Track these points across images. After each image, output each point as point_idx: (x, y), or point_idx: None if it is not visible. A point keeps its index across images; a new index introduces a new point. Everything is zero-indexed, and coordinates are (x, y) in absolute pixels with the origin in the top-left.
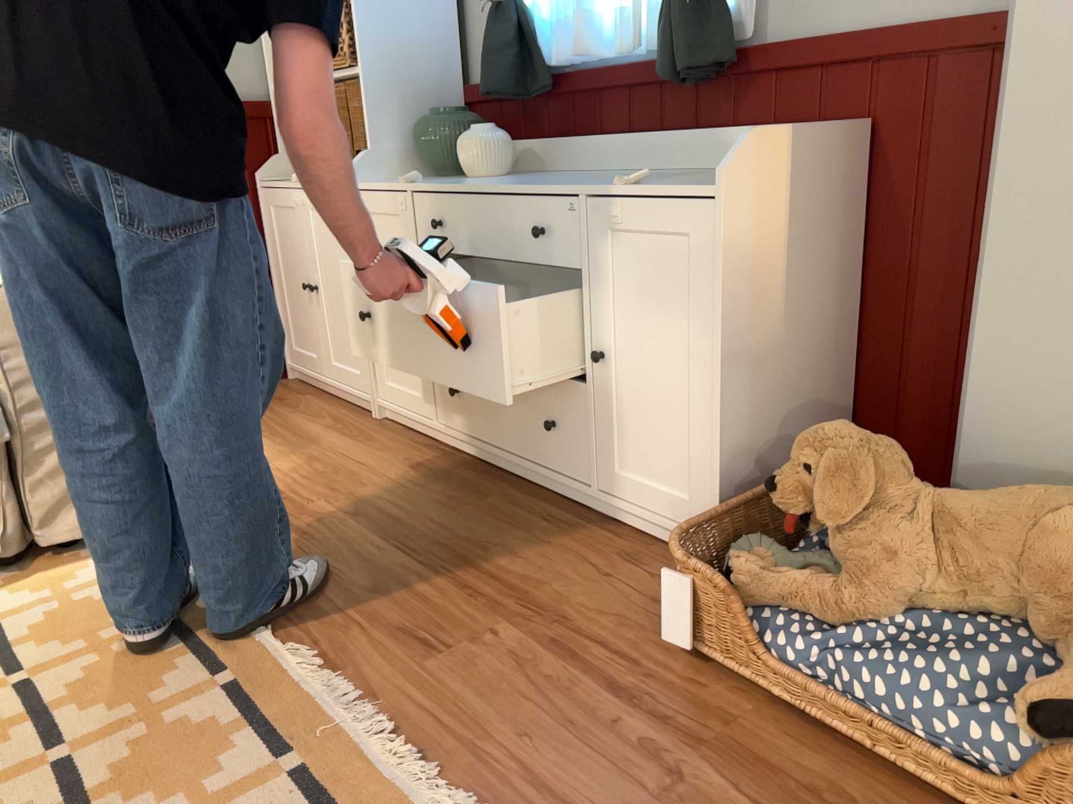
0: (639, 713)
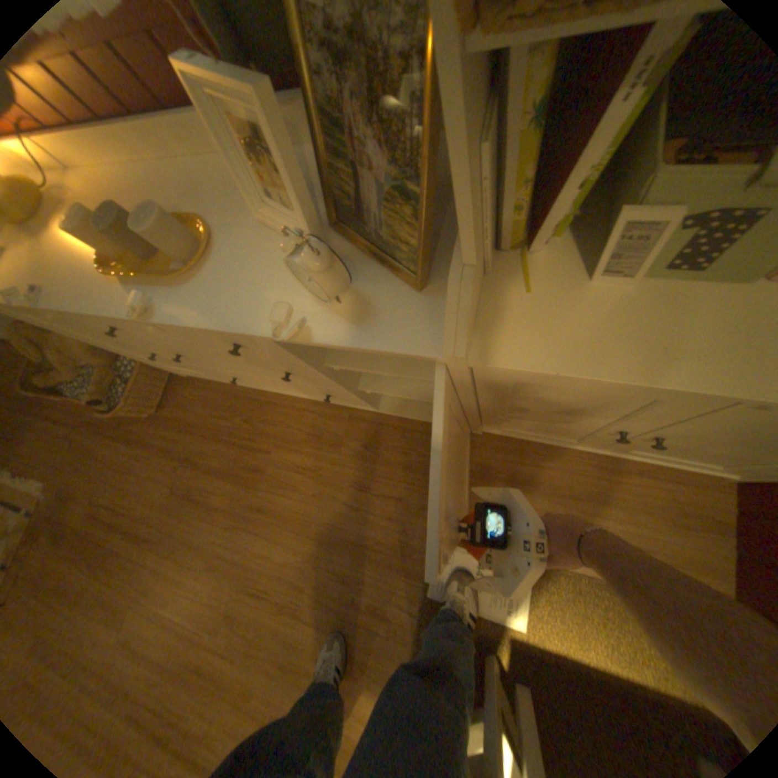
0: (59, 429)
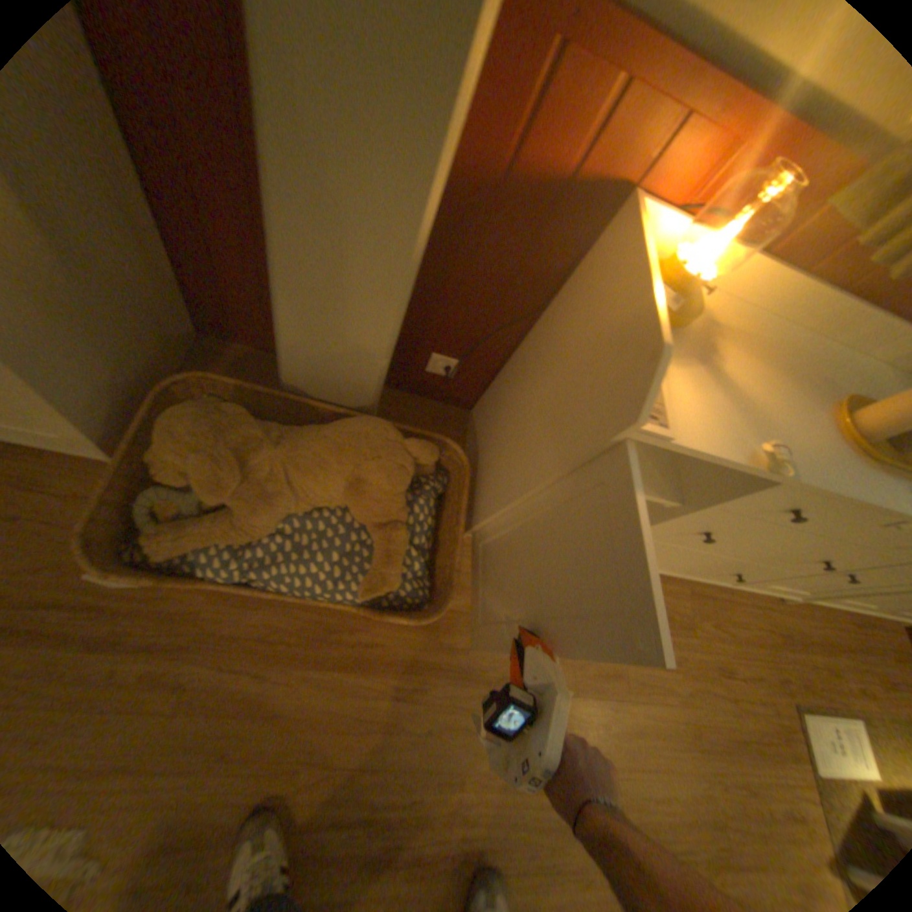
0: (127, 655)
